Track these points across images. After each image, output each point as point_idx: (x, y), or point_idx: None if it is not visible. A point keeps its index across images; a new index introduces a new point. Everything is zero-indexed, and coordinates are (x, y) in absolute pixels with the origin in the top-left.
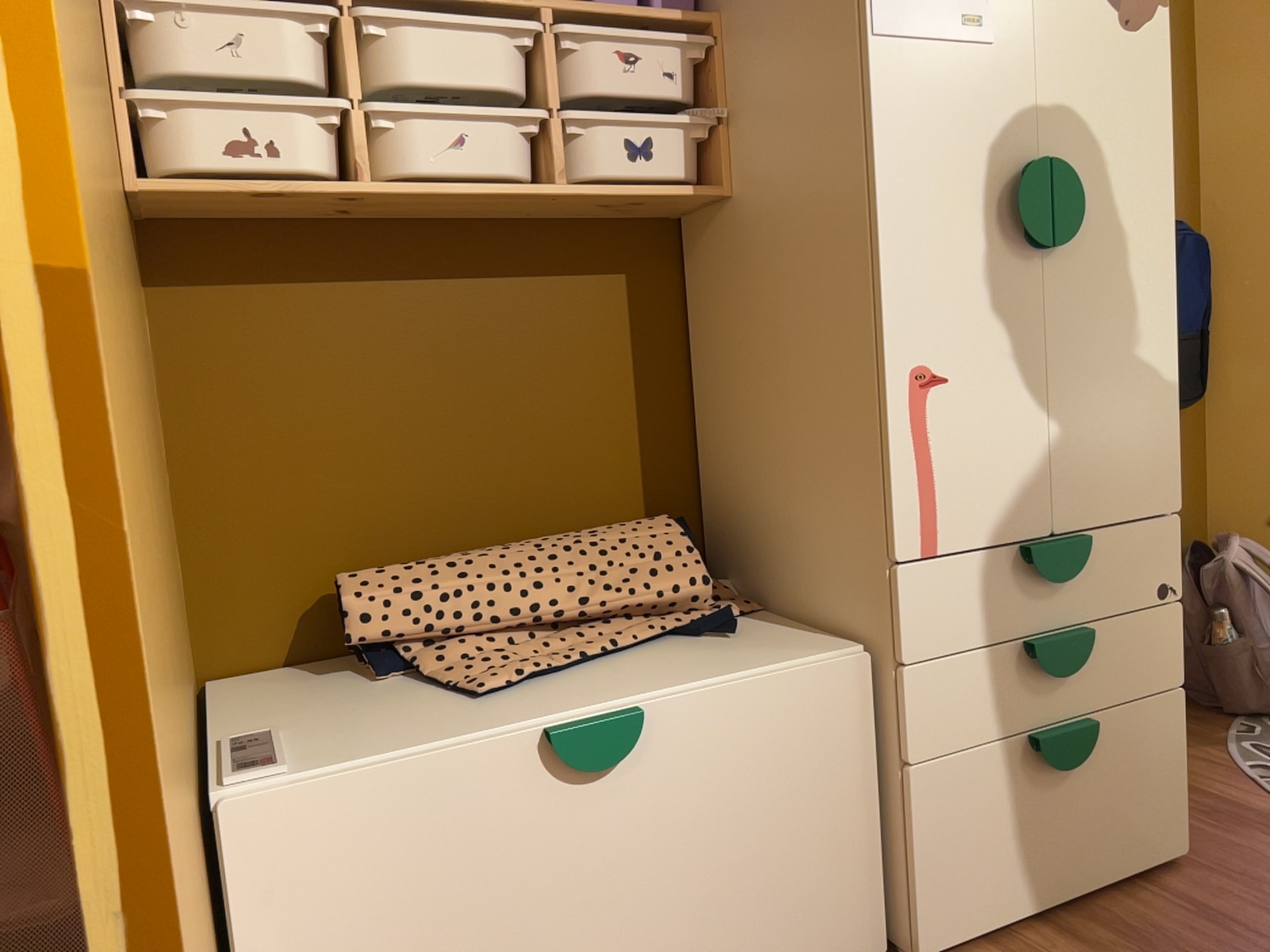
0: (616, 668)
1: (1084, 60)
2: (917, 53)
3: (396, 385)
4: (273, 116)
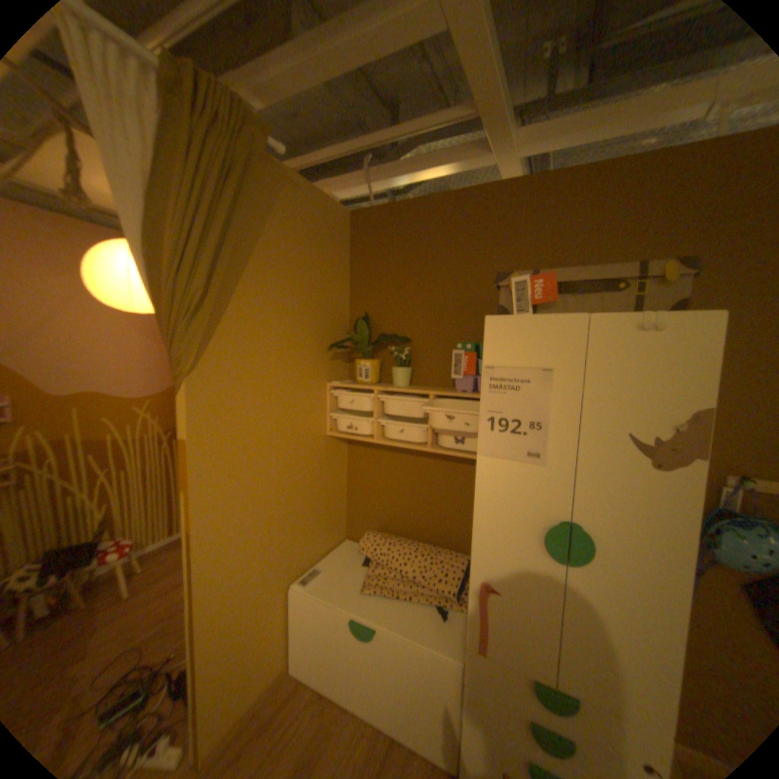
0: (400, 608)
1: (616, 481)
2: (501, 464)
3: (398, 482)
4: (357, 419)
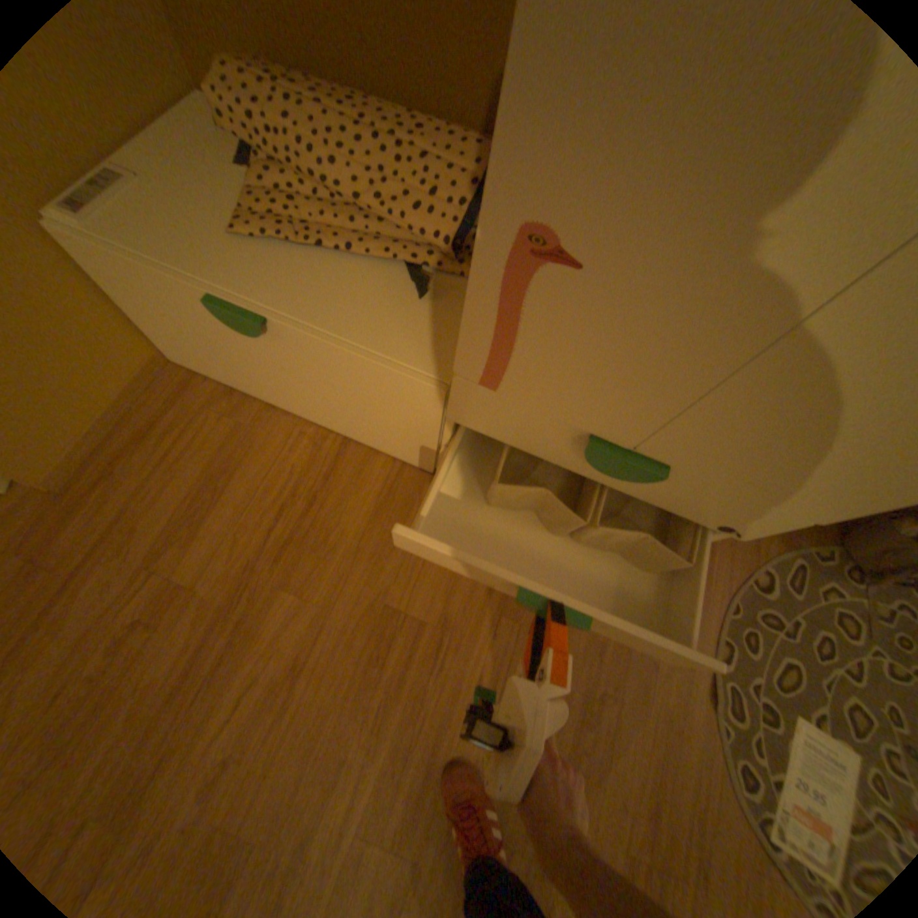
0: (325, 267)
1: None
2: None
3: None
4: None
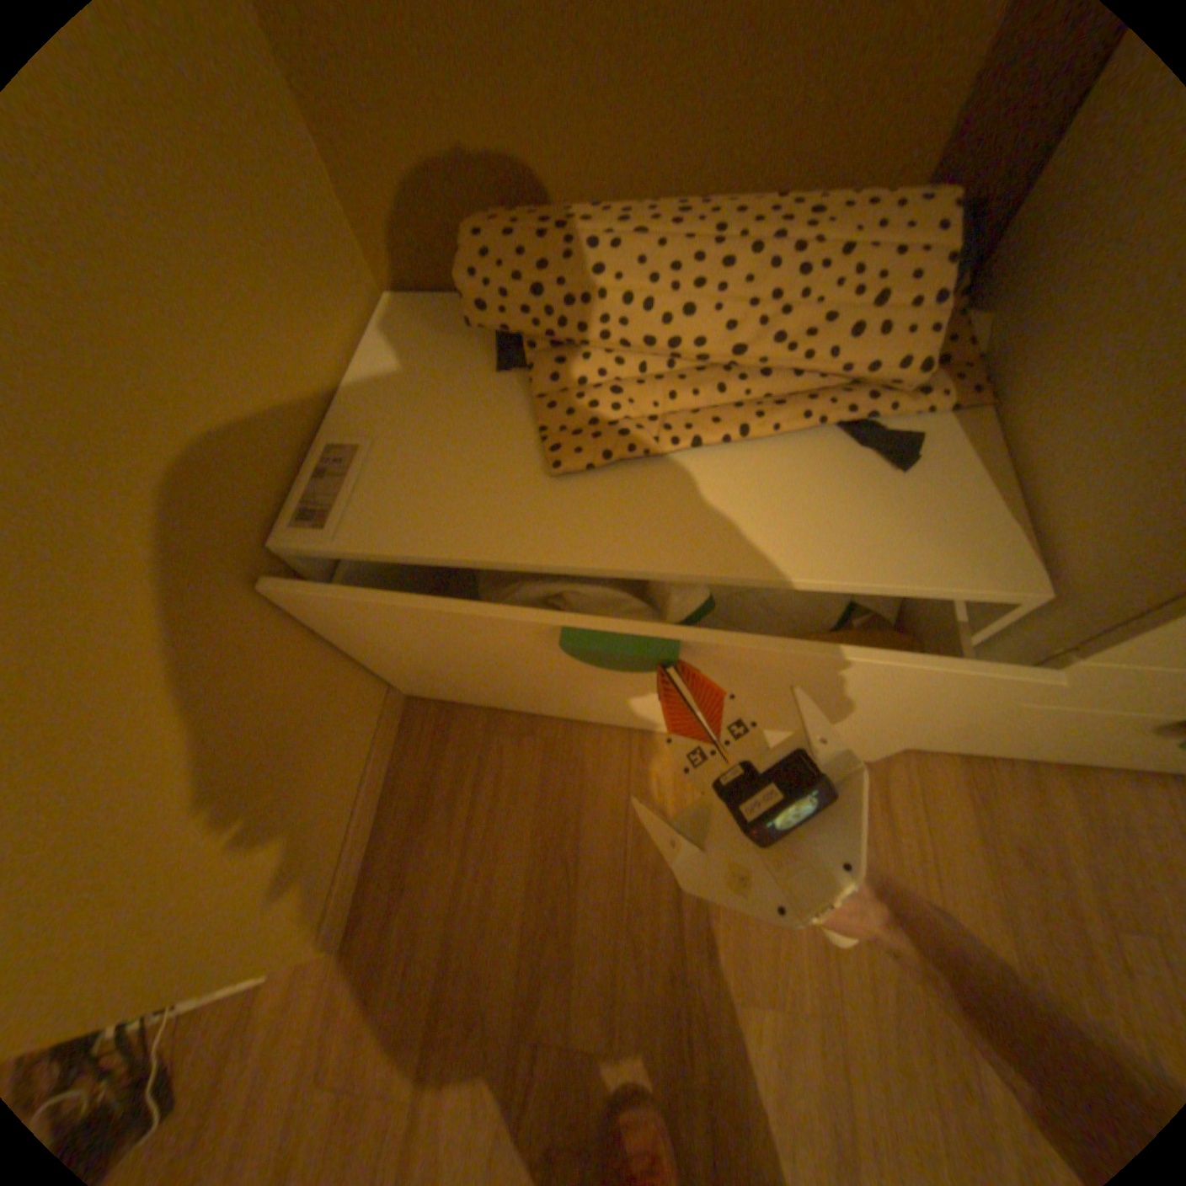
0: (721, 472)
1: None
2: None
3: None
4: None
